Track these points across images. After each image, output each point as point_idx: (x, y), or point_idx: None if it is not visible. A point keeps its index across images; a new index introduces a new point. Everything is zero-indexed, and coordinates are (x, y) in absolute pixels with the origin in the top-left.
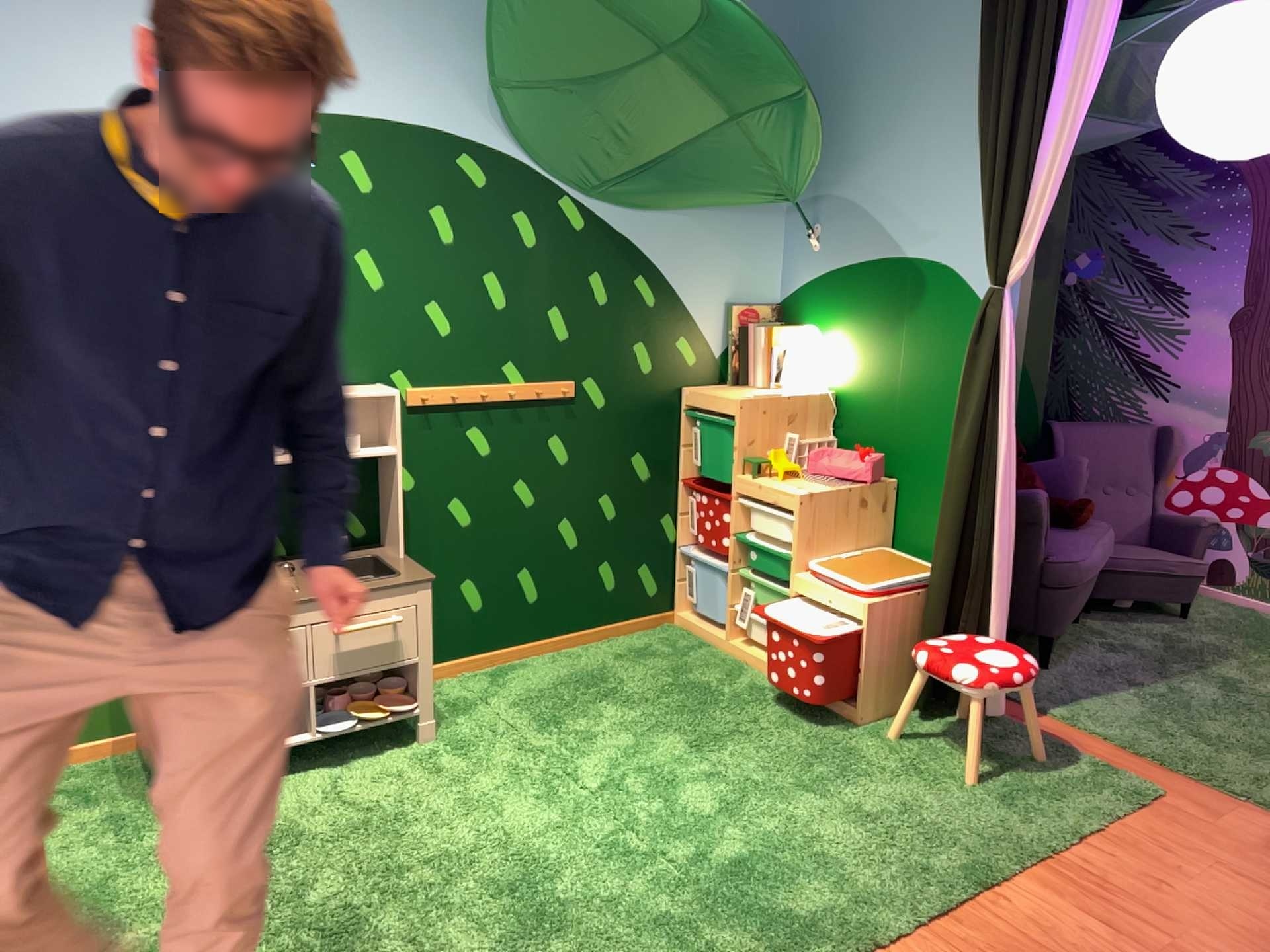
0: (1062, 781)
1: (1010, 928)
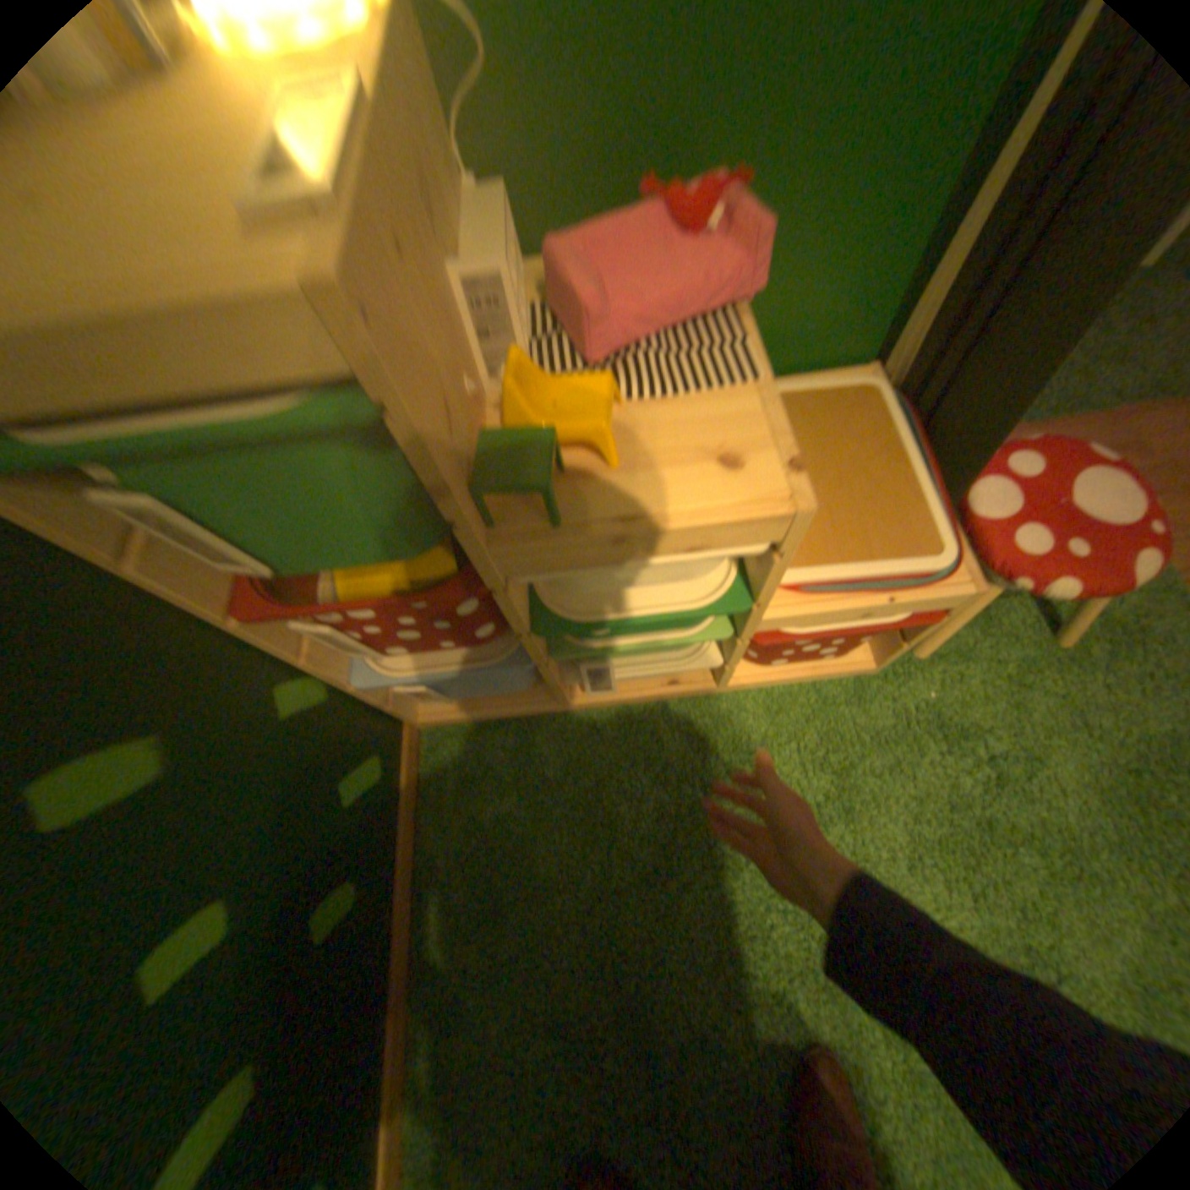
0: None
1: None
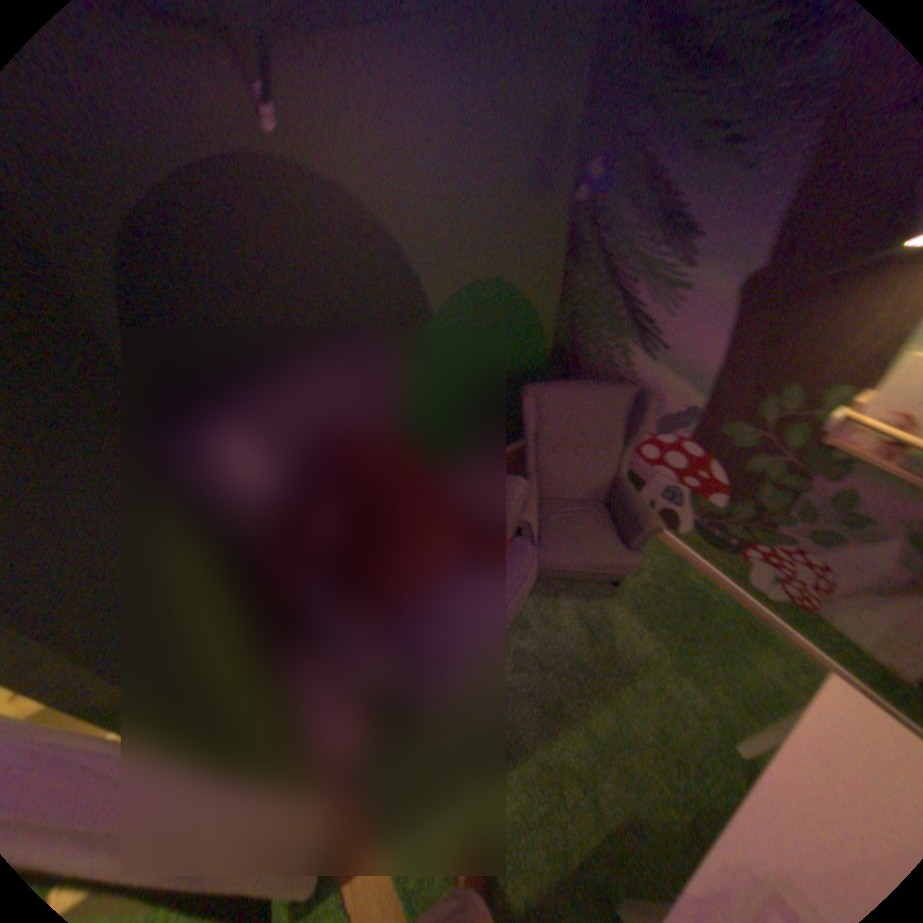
0: None
1: None
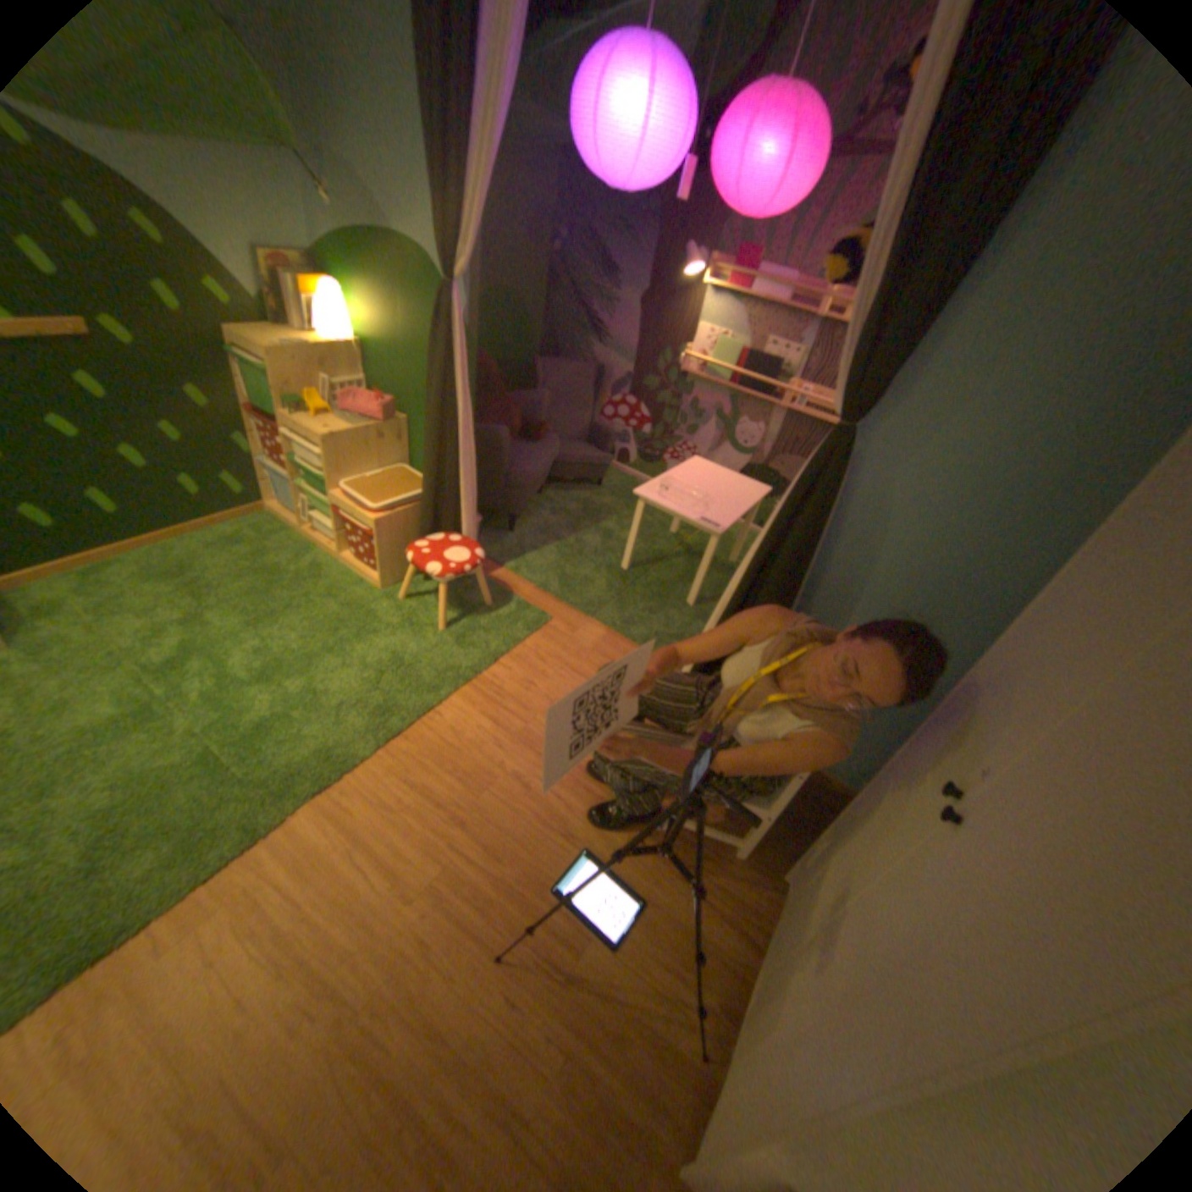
0: (496, 621)
1: (435, 738)
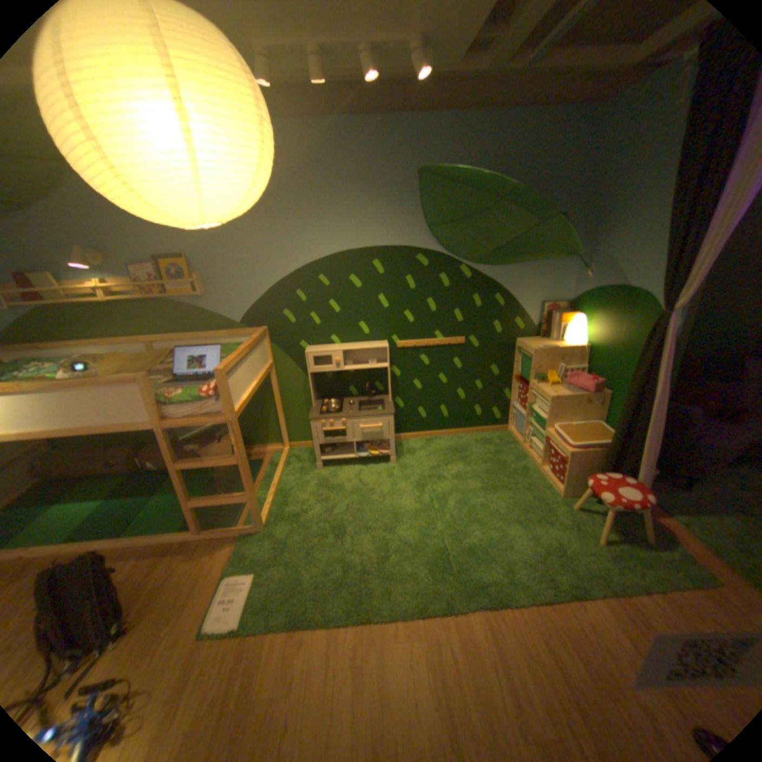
0: (657, 559)
1: (578, 625)
